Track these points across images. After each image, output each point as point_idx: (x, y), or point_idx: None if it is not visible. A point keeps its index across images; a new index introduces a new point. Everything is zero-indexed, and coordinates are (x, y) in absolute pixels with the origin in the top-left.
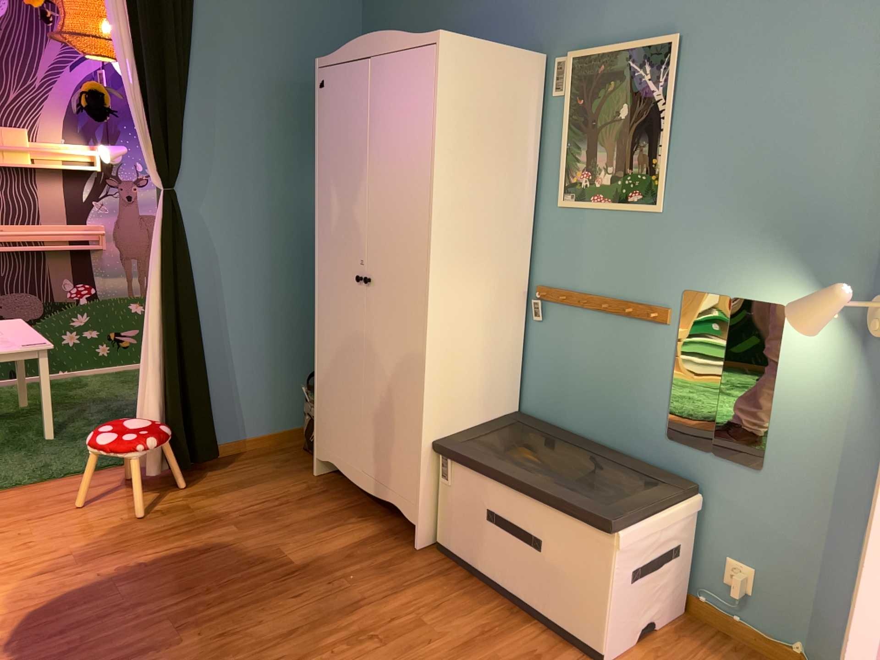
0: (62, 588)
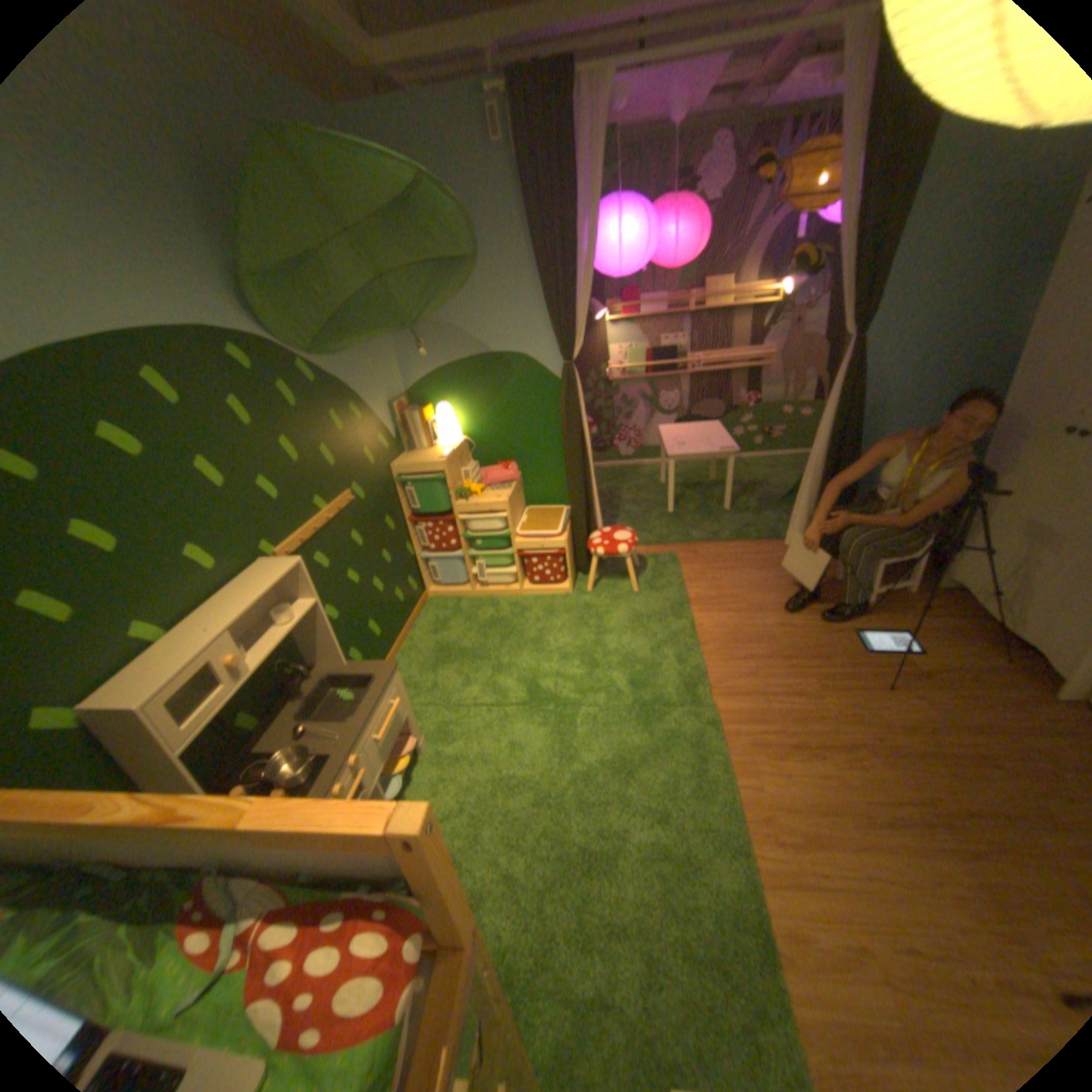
0: (740, 626)
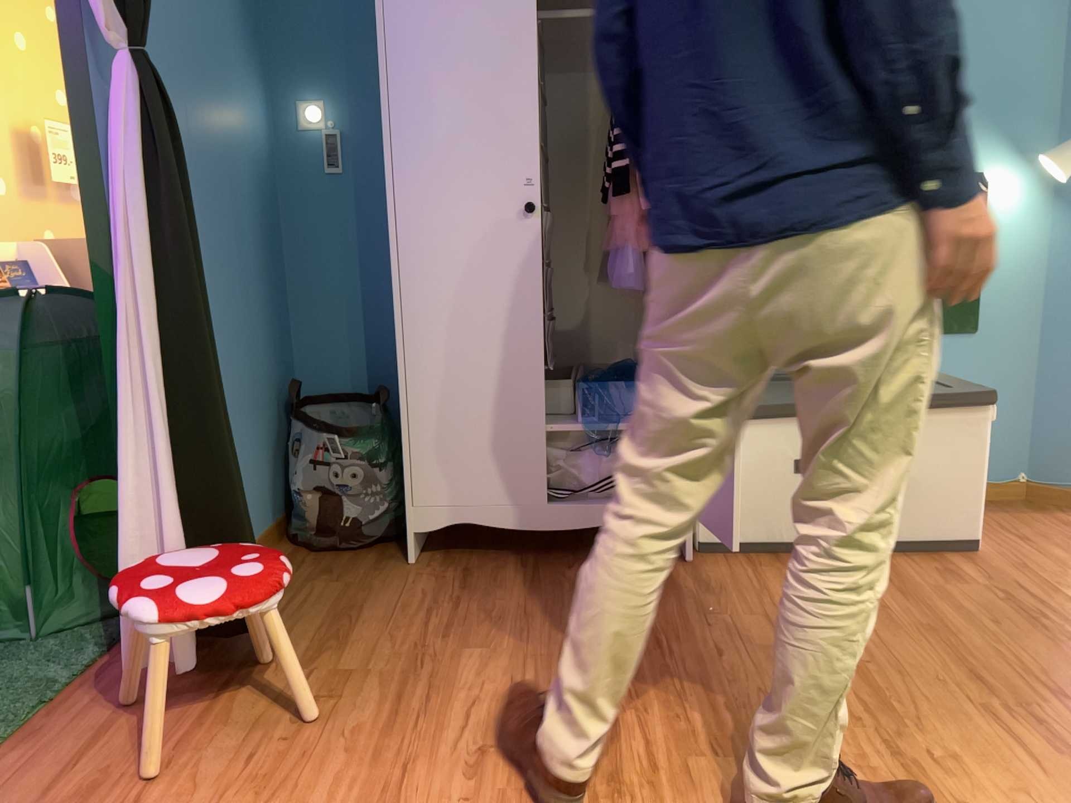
0: None
